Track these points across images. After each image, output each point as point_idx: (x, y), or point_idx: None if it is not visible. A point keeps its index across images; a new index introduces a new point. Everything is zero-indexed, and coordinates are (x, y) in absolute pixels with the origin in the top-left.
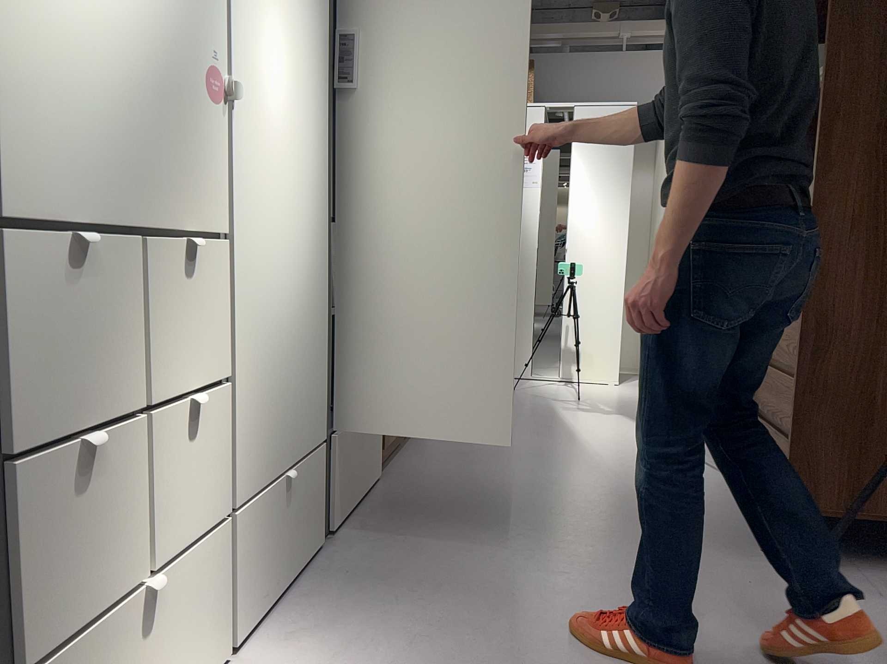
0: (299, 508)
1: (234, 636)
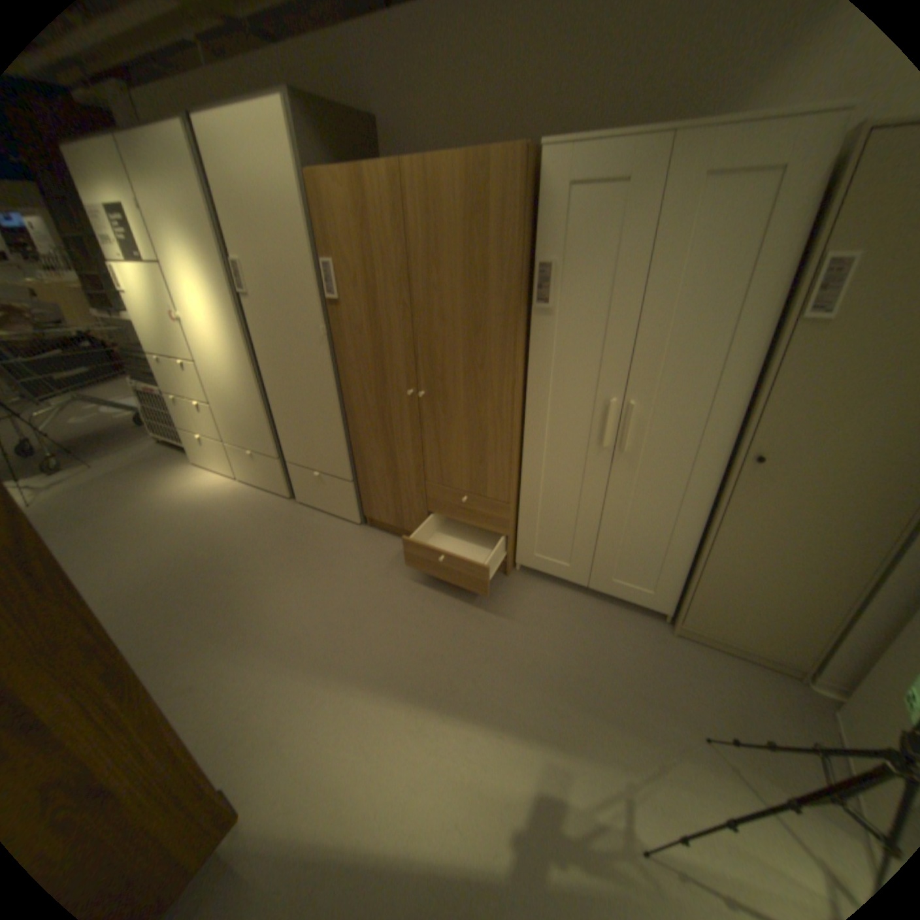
0: (267, 472)
1: (238, 478)
